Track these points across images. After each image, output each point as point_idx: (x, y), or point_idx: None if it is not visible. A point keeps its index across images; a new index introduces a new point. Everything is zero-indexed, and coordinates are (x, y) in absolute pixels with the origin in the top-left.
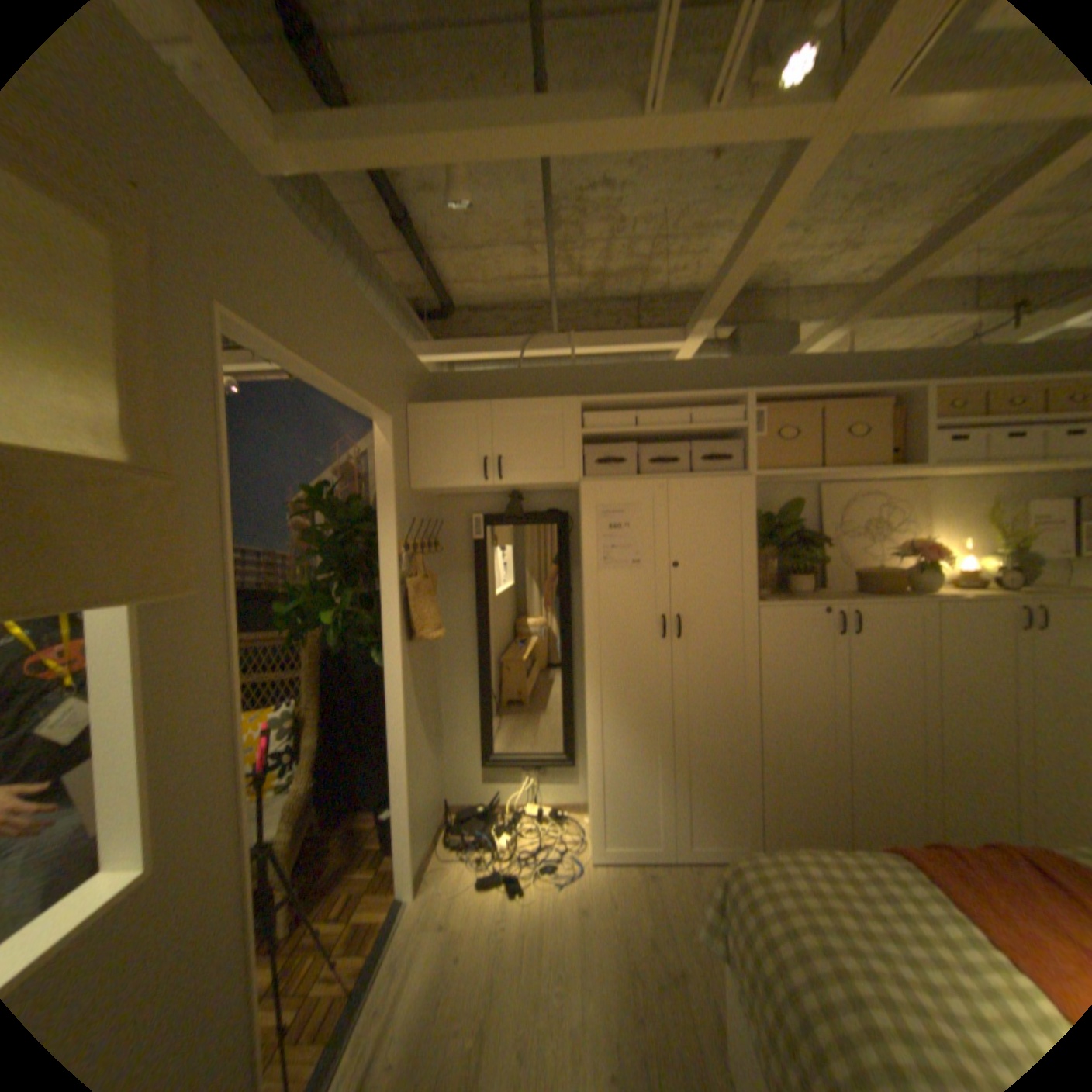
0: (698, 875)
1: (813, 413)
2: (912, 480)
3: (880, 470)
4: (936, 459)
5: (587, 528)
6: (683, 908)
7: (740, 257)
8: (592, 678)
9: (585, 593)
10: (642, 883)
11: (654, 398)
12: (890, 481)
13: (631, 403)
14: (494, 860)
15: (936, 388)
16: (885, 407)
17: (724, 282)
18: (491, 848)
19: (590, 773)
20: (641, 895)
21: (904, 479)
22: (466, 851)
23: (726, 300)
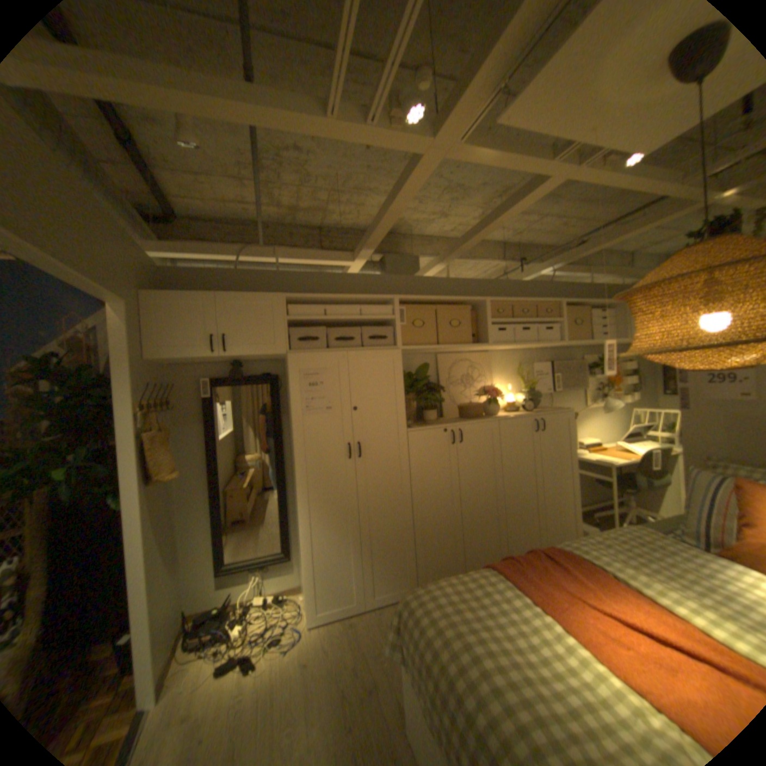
0: (379, 615)
1: (430, 312)
2: (481, 352)
3: (466, 347)
4: (492, 341)
5: (293, 386)
6: (371, 640)
7: (386, 214)
8: (301, 493)
9: (293, 432)
10: (342, 632)
11: (336, 297)
12: (471, 353)
13: (321, 300)
14: (227, 649)
15: (489, 301)
16: (466, 311)
17: (377, 228)
18: (224, 640)
19: (302, 563)
20: (342, 640)
21: (477, 351)
22: (202, 649)
23: (378, 239)
